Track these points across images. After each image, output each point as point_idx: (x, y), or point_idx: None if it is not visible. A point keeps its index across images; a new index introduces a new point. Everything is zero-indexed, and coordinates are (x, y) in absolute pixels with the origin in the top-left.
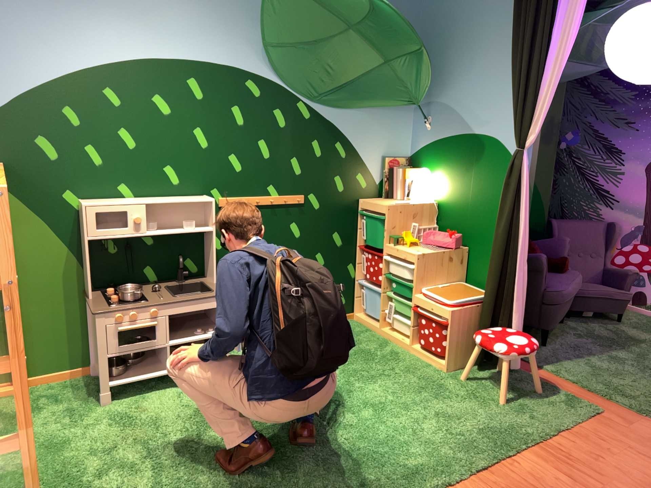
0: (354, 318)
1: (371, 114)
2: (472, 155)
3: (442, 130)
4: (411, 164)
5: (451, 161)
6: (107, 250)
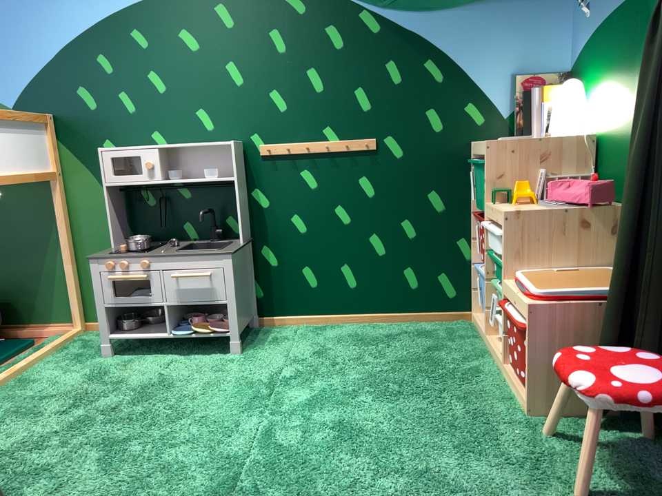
0: (473, 320)
1: (488, 7)
2: (641, 25)
3: (605, 2)
4: (572, 79)
5: (615, 51)
6: (141, 202)
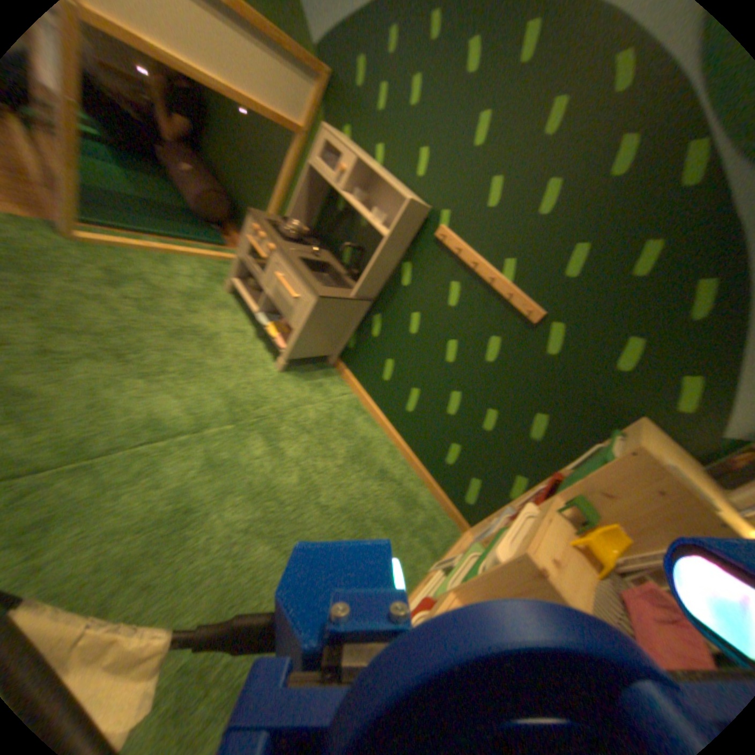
0: (464, 535)
1: None
2: None
3: None
4: None
5: None
6: (337, 203)
